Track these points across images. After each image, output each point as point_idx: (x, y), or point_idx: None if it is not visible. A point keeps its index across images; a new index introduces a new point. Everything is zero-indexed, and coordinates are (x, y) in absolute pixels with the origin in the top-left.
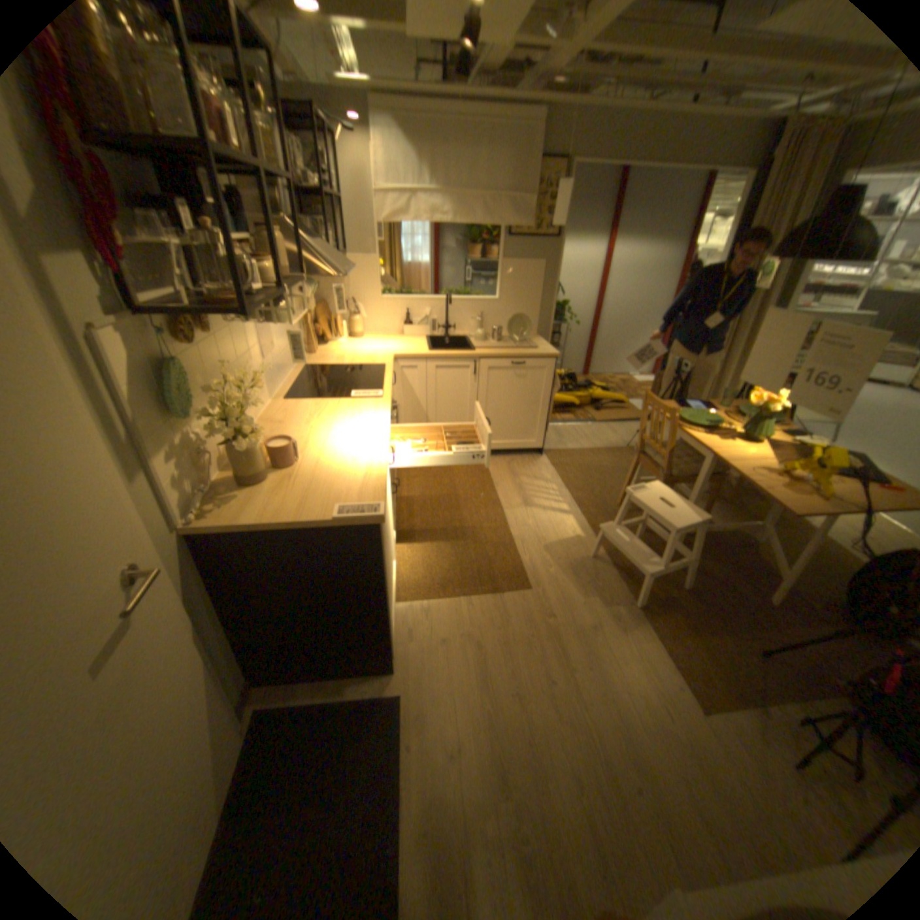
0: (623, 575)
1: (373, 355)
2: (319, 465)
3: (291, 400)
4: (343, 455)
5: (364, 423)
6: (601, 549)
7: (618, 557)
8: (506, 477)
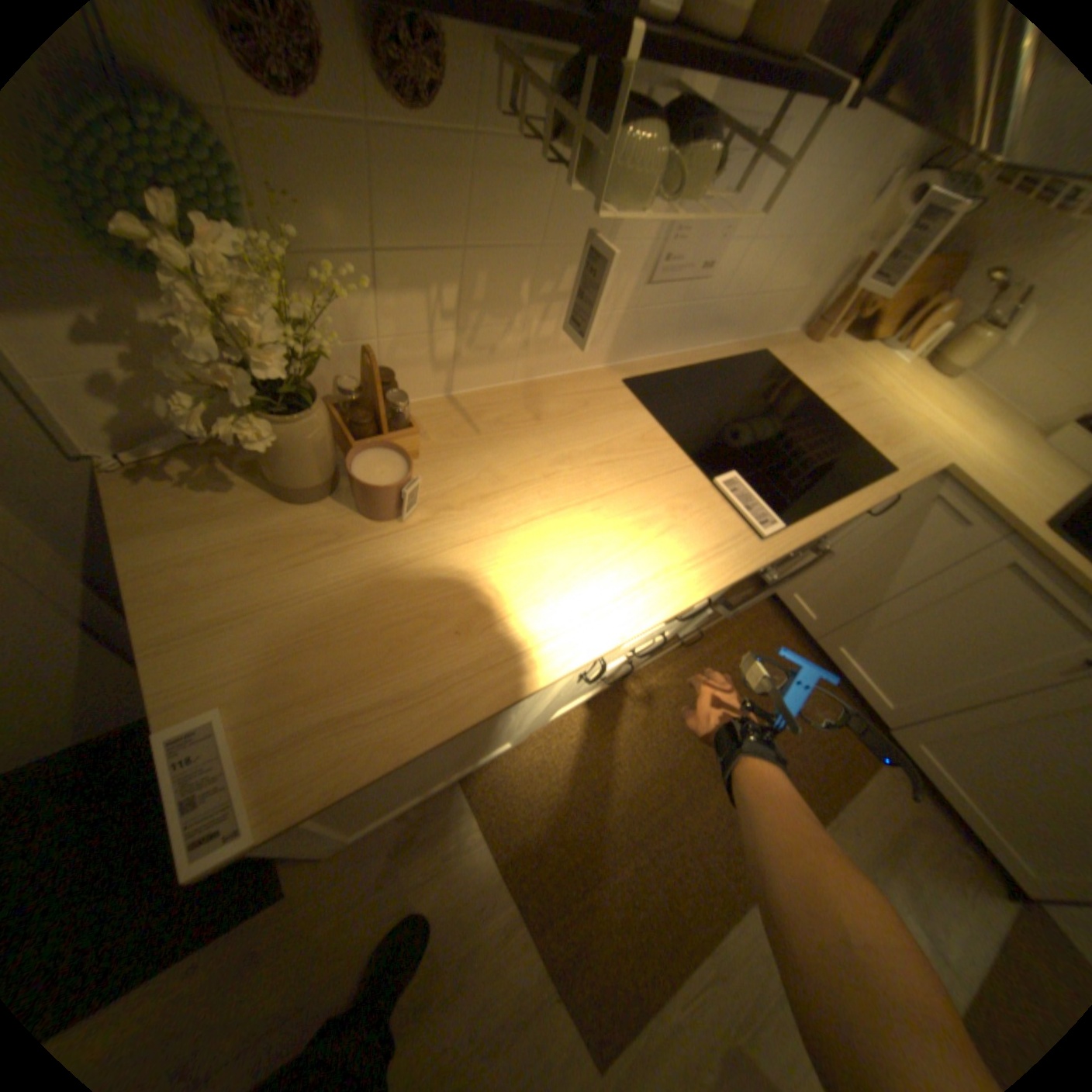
0: None
1: (913, 427)
2: (402, 567)
3: (630, 389)
4: (467, 593)
5: (630, 563)
6: None
7: None
8: (877, 841)
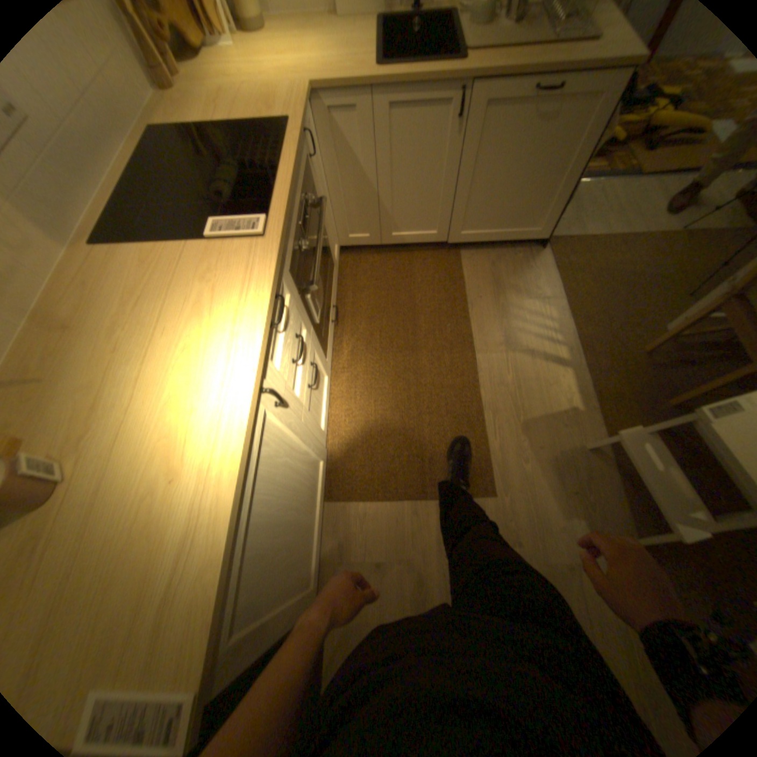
0: (627, 485)
1: (270, 84)
2: (96, 496)
3: (98, 244)
4: (149, 457)
5: (213, 332)
6: (604, 435)
7: (627, 453)
8: (486, 291)
